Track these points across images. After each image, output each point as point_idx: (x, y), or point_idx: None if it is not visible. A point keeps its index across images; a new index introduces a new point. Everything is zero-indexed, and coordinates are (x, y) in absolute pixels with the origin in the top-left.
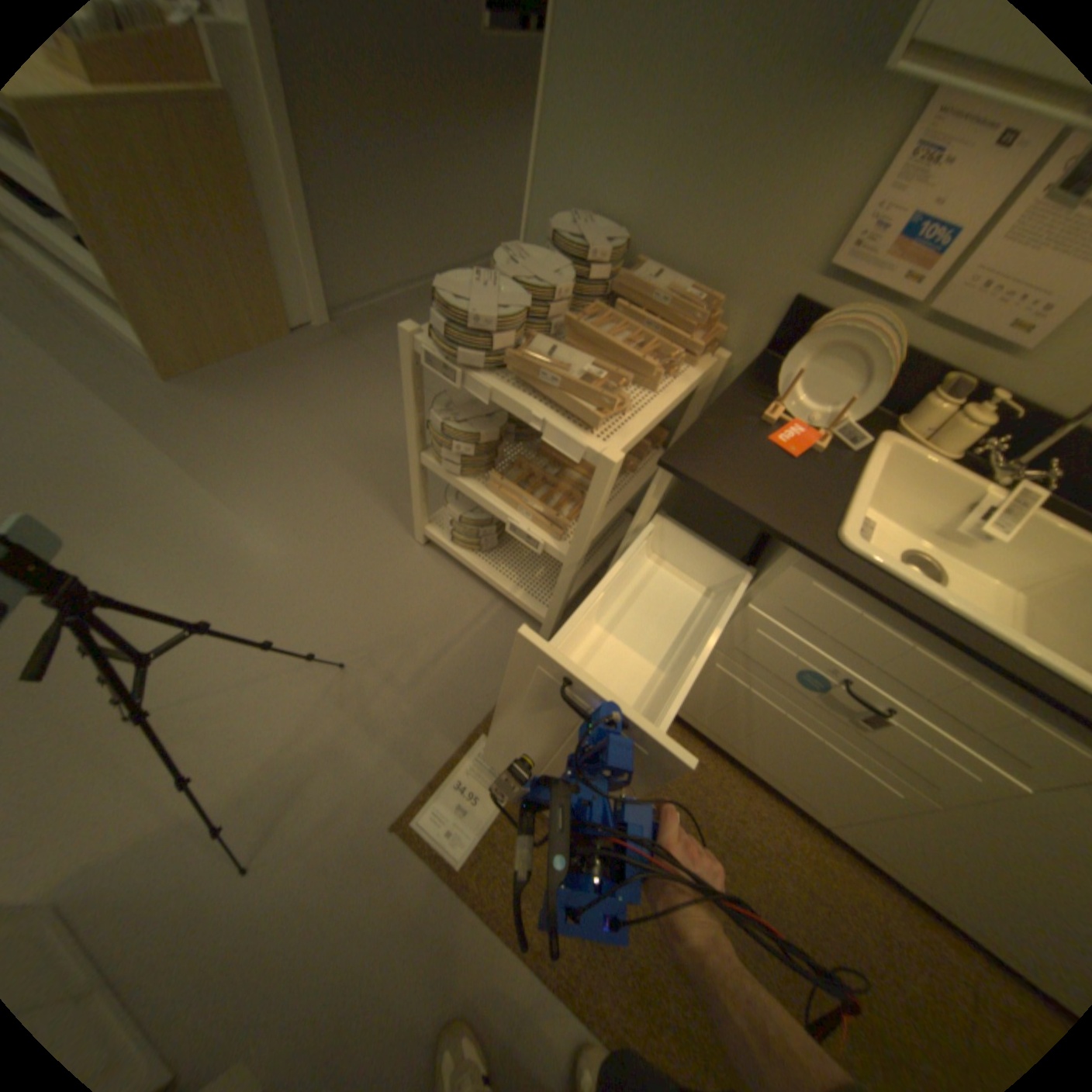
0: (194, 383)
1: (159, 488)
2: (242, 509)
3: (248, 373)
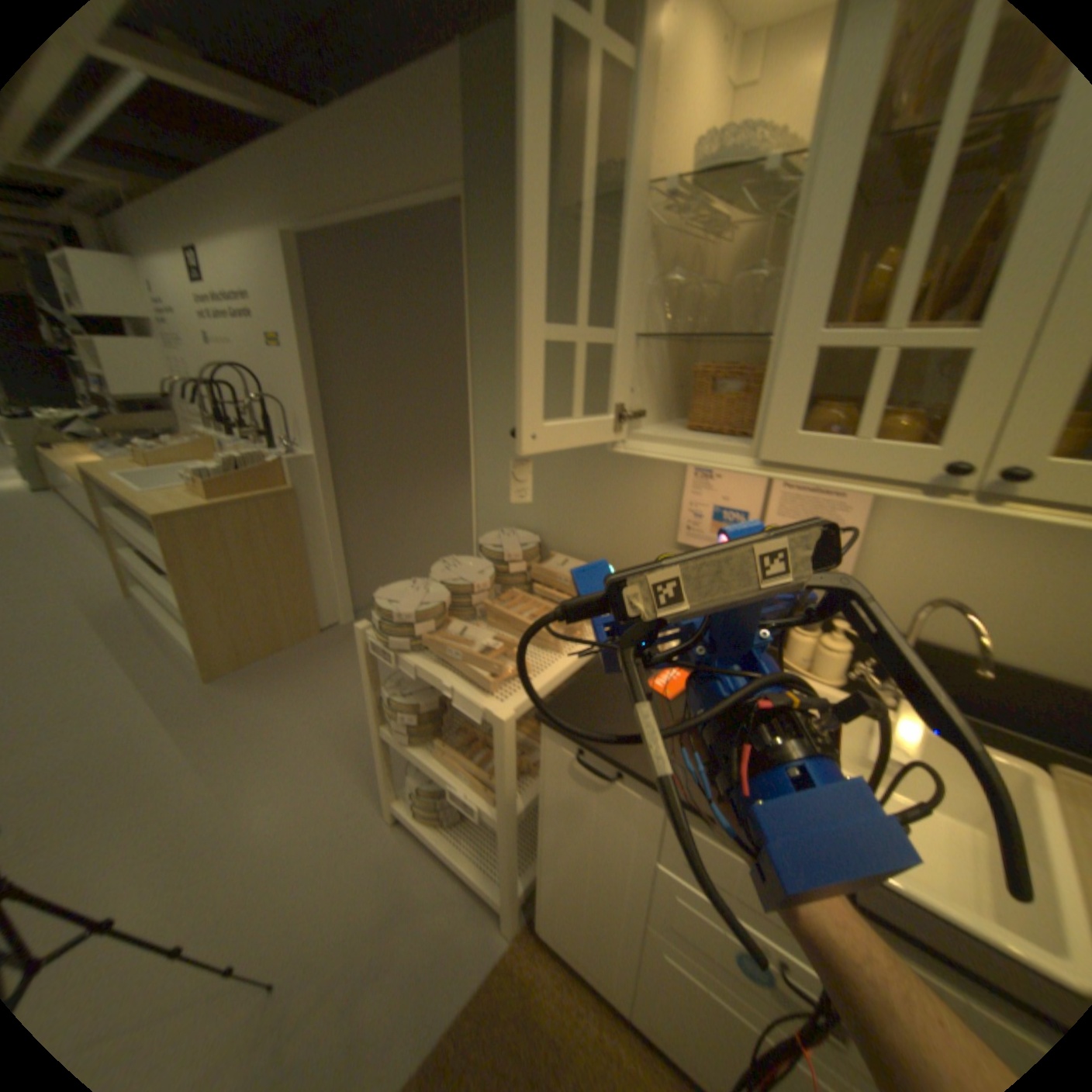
0: (229, 684)
1: (162, 785)
2: (229, 800)
3: (277, 670)
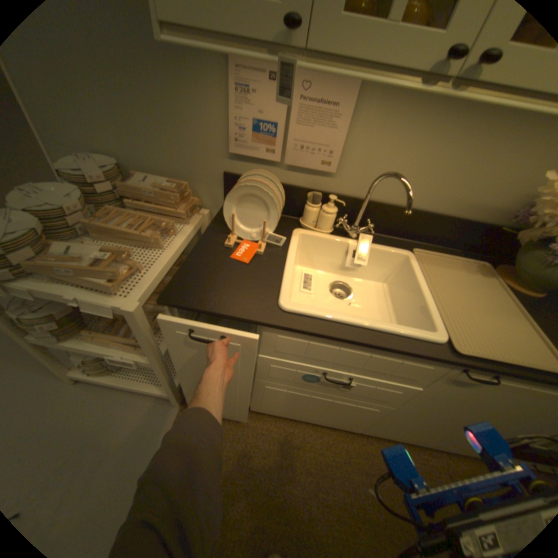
0: None
1: None
2: None
3: None
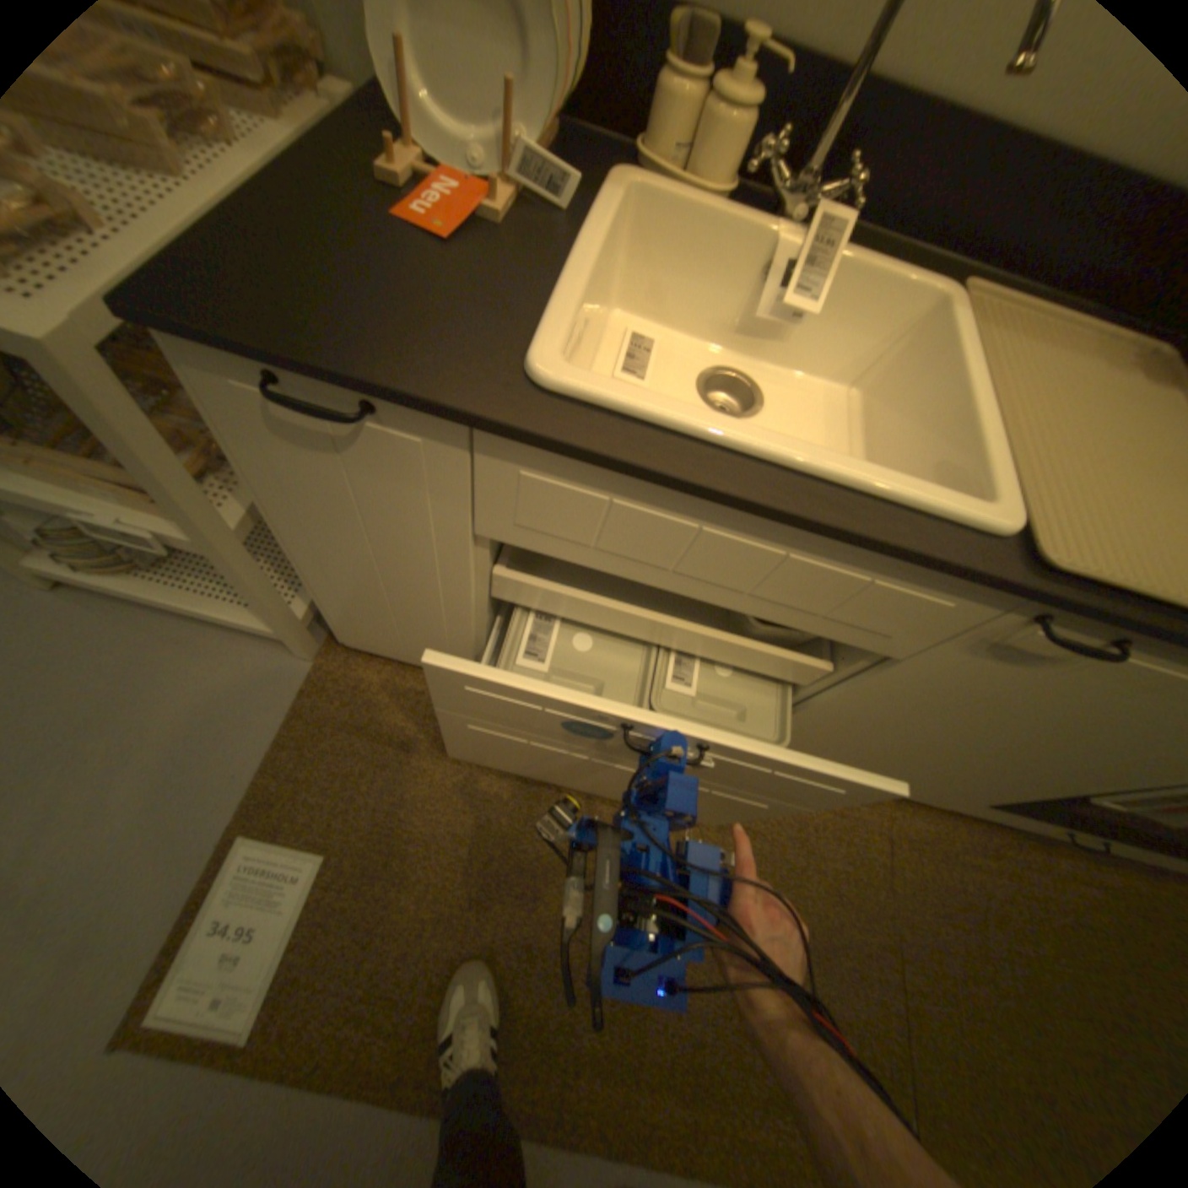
0: None
1: None
2: None
3: None
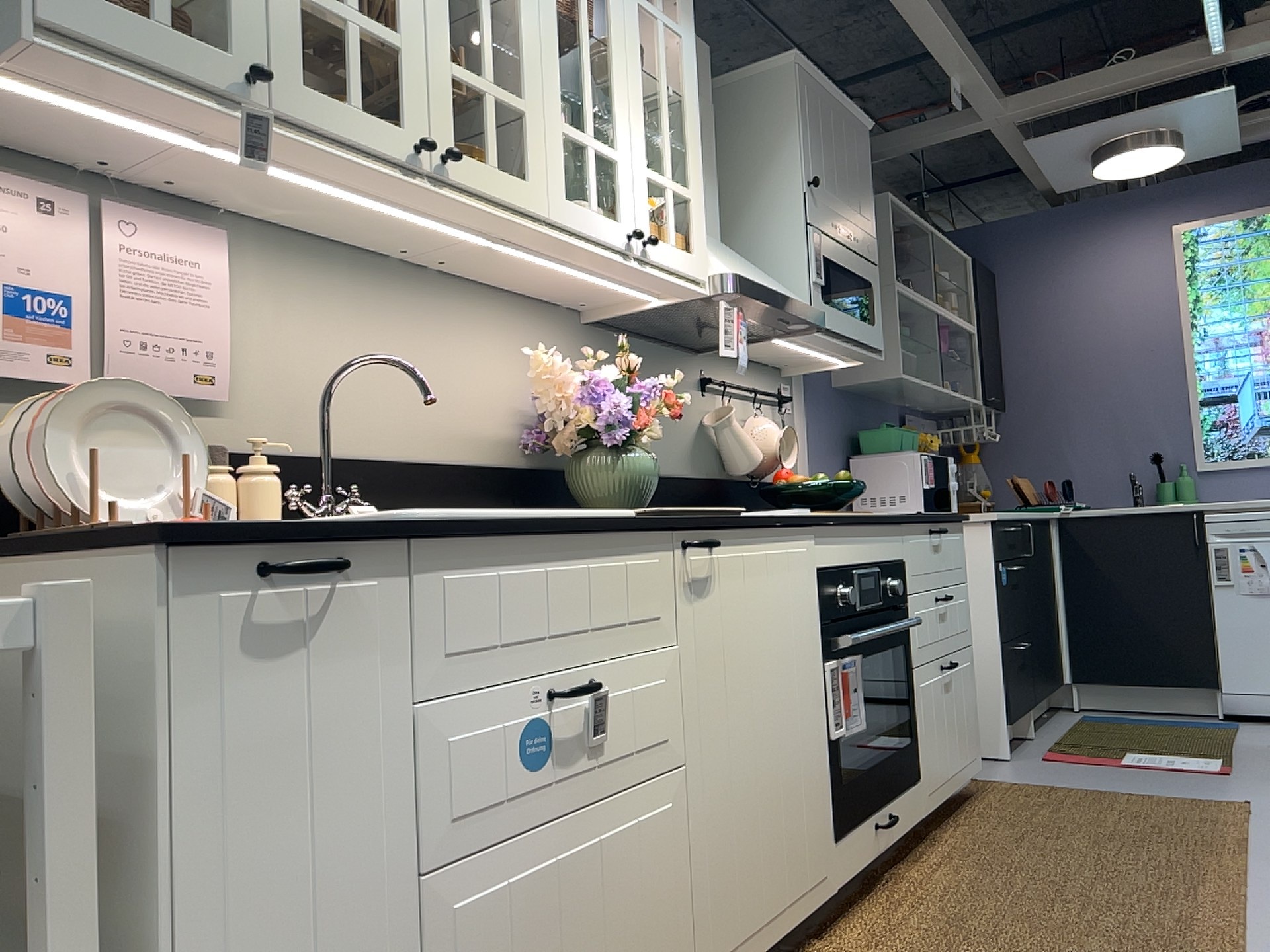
0: None
1: None
2: None
3: None
